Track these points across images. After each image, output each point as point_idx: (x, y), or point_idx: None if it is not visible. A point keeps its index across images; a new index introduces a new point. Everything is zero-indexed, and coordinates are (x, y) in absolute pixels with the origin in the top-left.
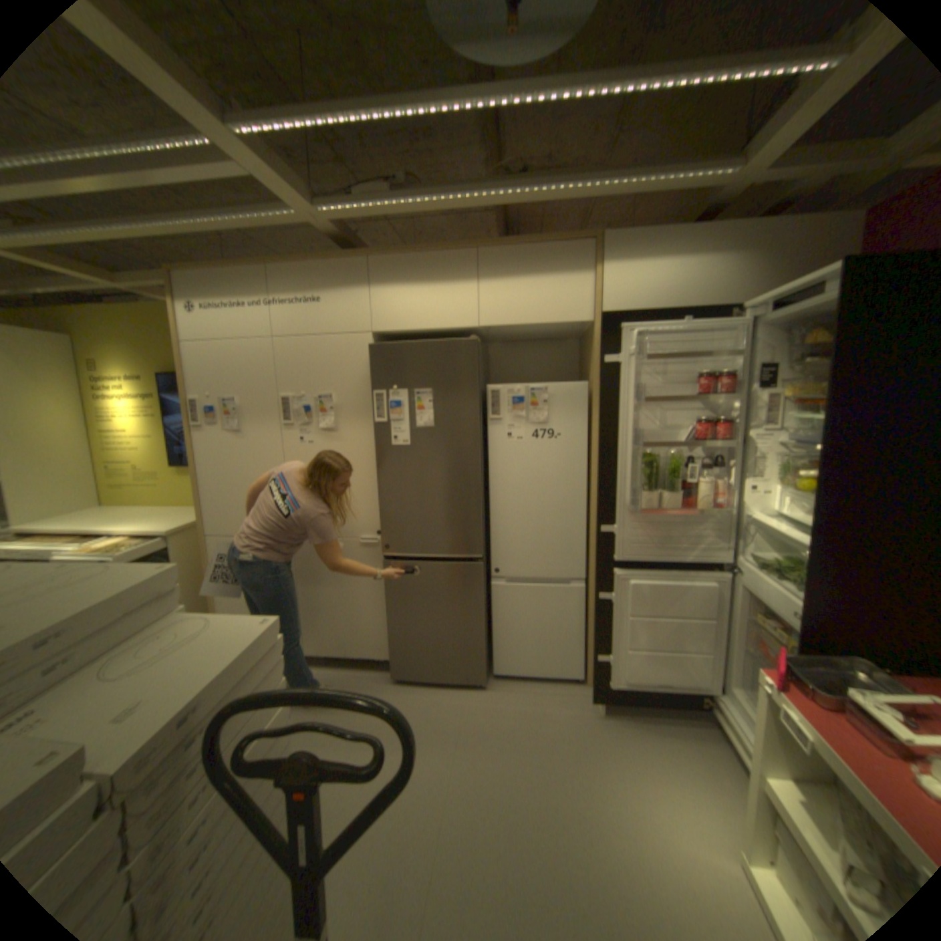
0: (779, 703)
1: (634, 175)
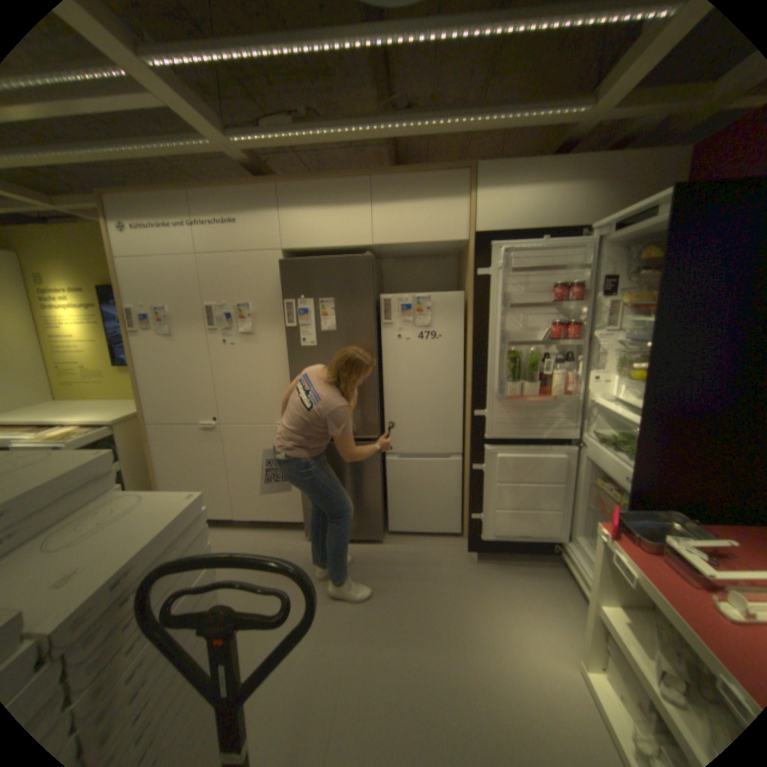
0: (613, 549)
1: (503, 112)
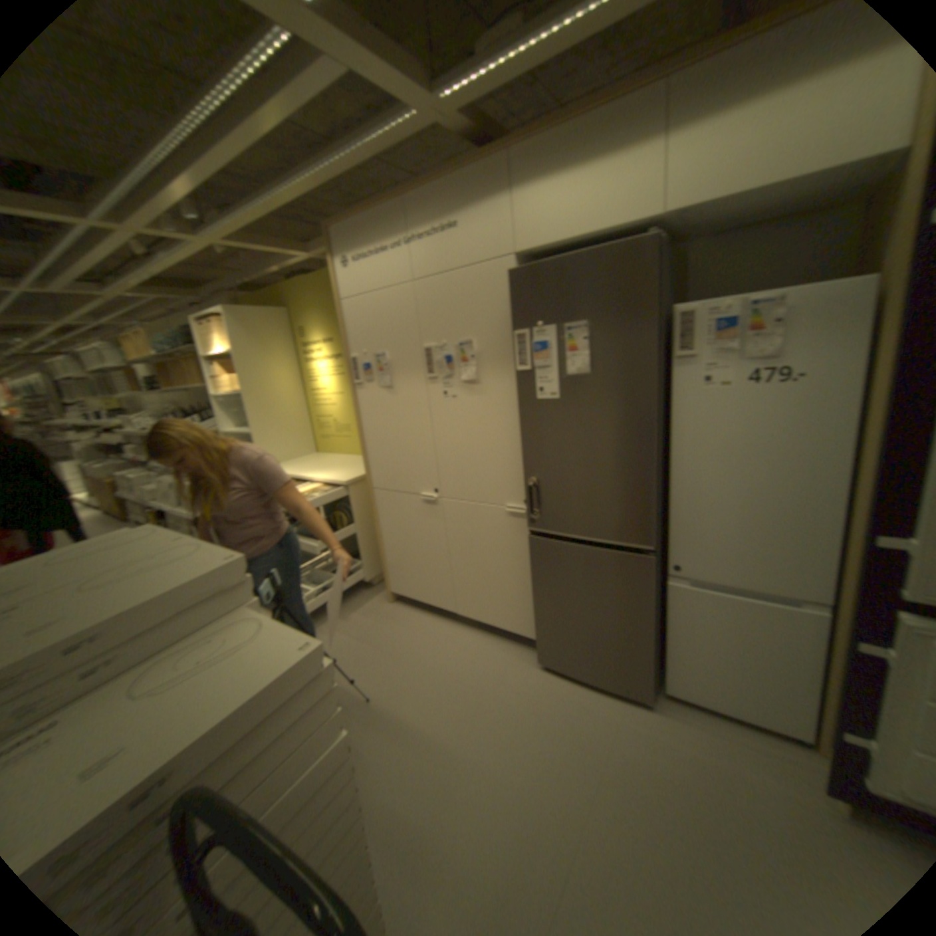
0: None
1: None
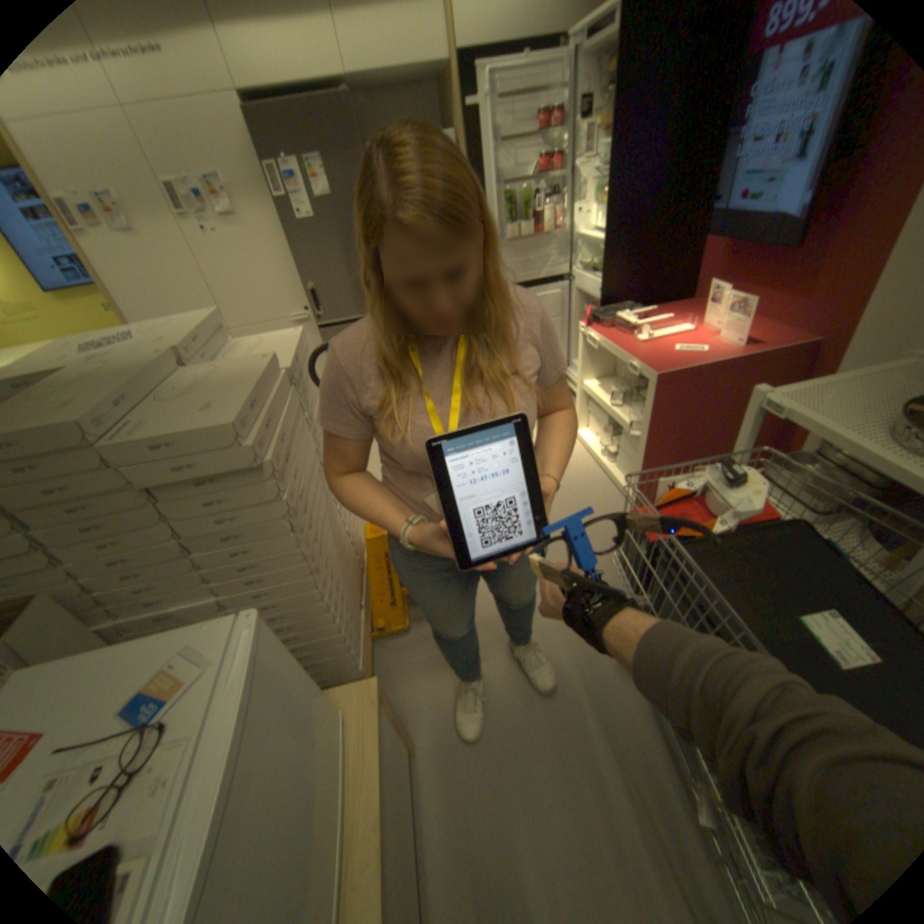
0: (587, 334)
1: None
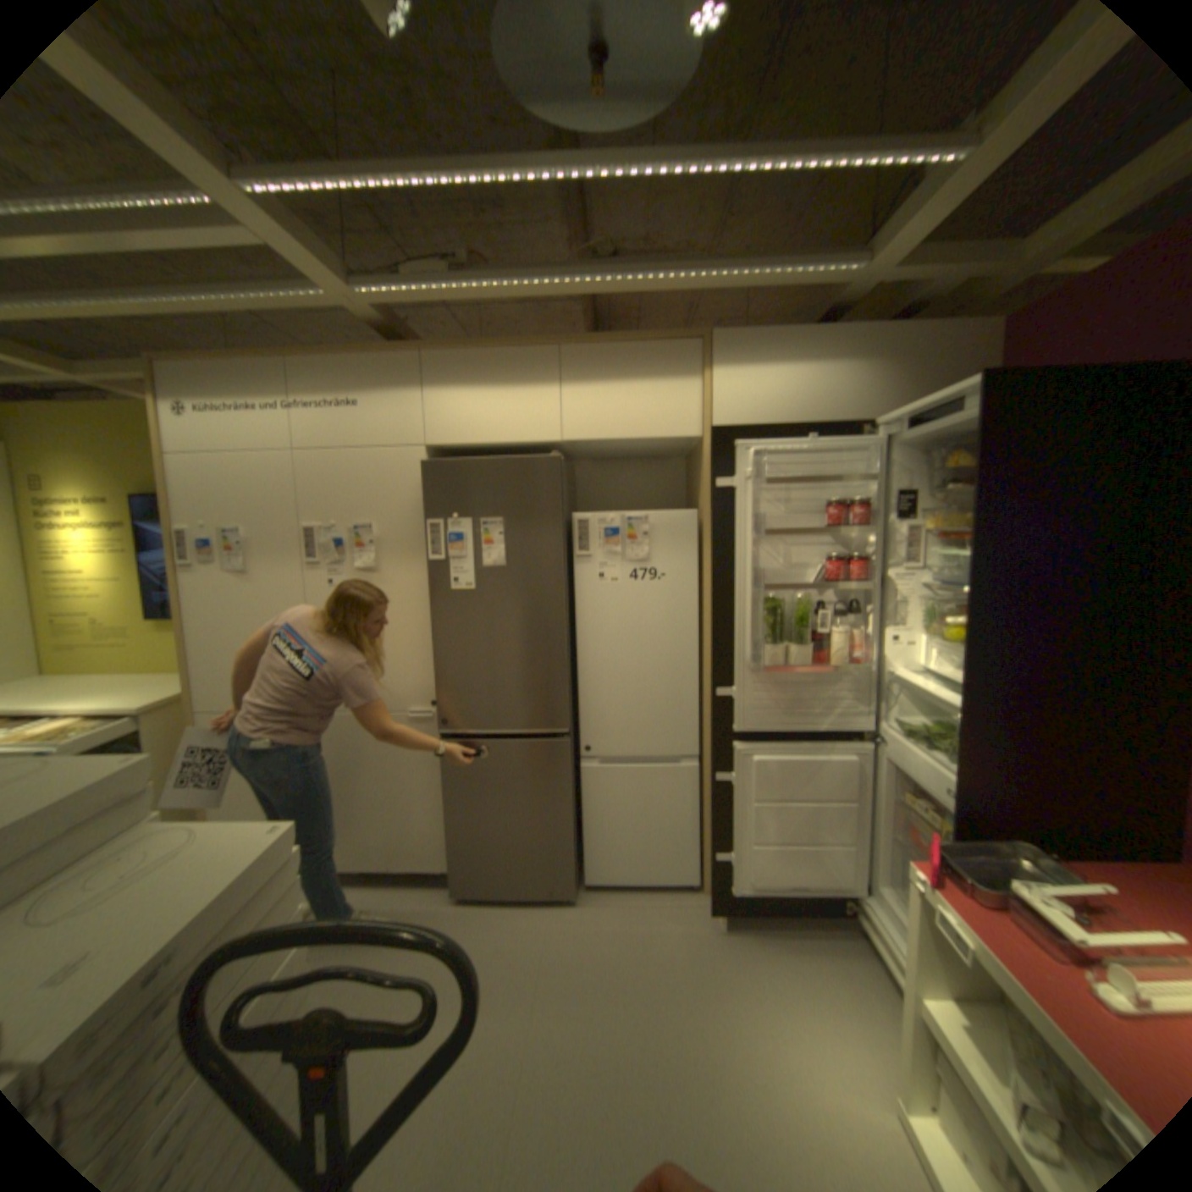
0: (934, 903)
1: (746, 267)
